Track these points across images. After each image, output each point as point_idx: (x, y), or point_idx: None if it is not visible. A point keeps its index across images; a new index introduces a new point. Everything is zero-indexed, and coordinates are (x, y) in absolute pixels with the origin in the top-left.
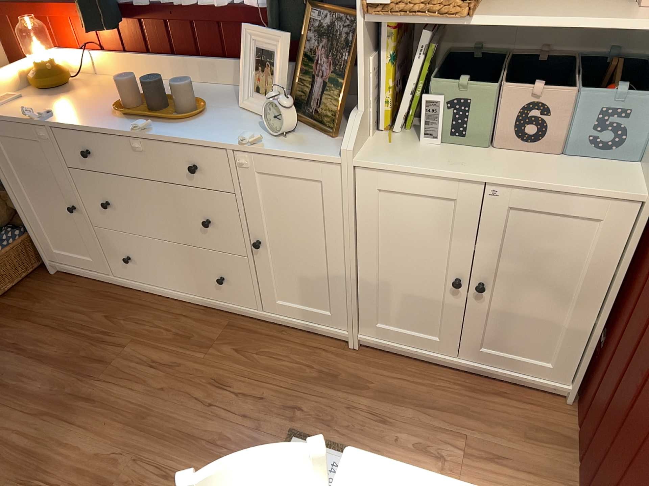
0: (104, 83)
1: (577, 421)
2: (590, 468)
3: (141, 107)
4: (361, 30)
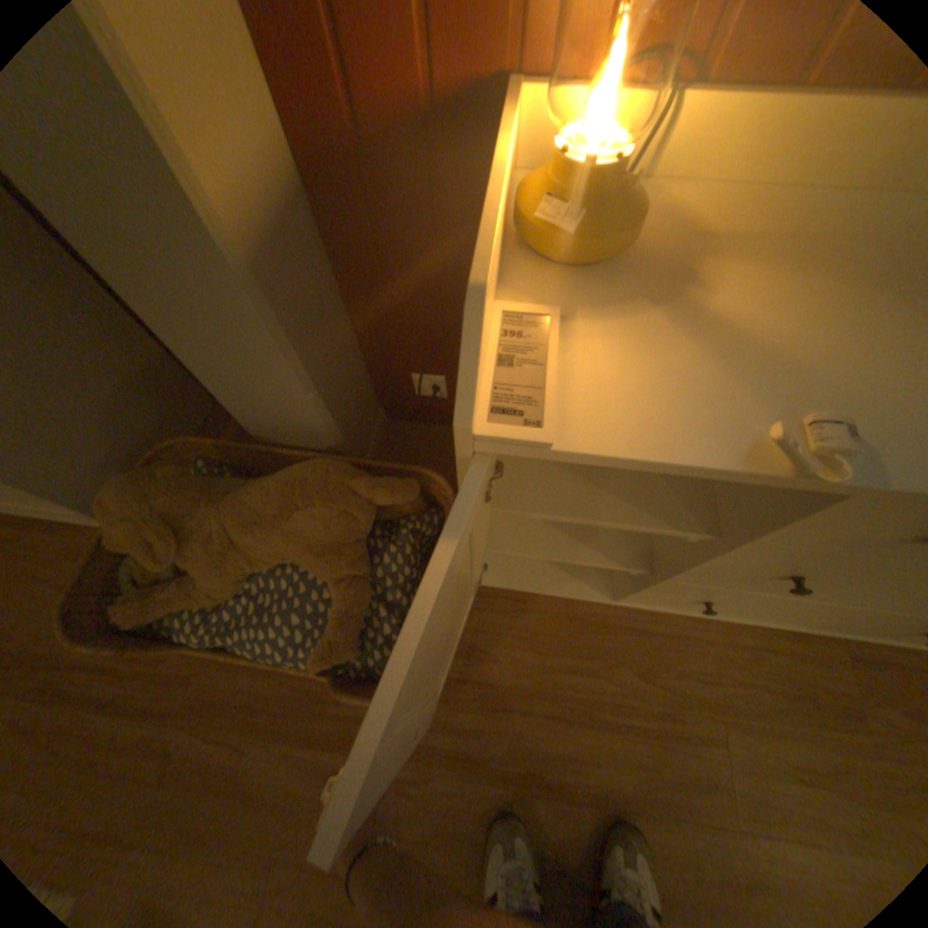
0: (735, 218)
1: None
2: None
3: None
4: None
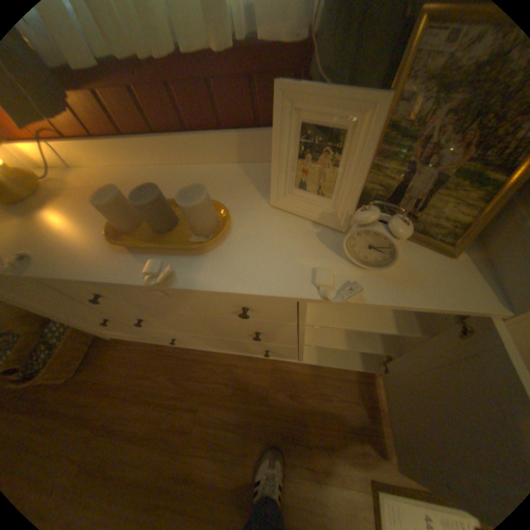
0: (82, 182)
1: None
2: None
3: (143, 228)
4: None
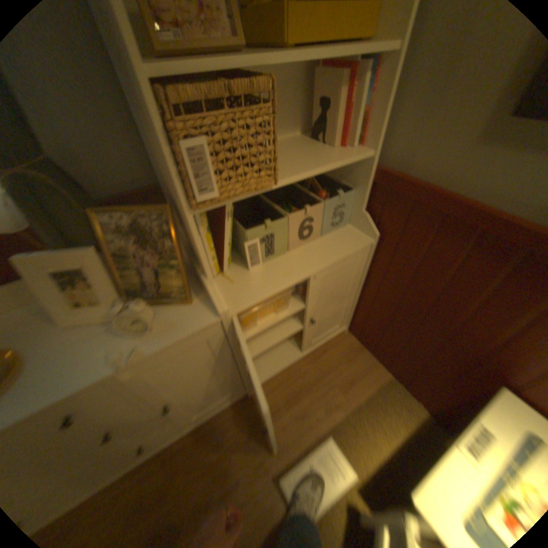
0: None
1: (354, 338)
2: (384, 356)
3: None
4: (190, 222)
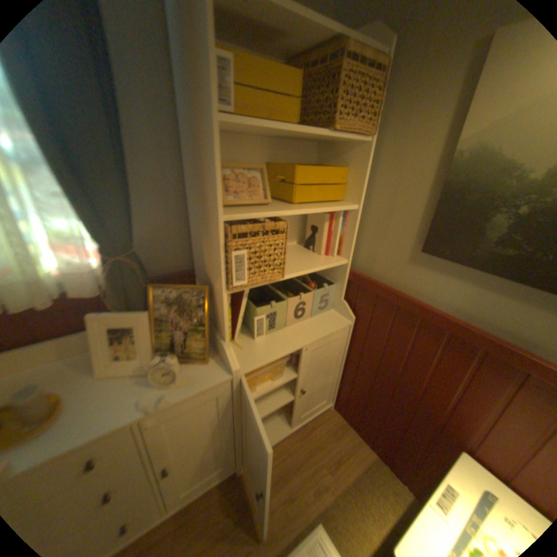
0: None
1: (340, 417)
2: (368, 435)
3: None
4: (222, 301)
